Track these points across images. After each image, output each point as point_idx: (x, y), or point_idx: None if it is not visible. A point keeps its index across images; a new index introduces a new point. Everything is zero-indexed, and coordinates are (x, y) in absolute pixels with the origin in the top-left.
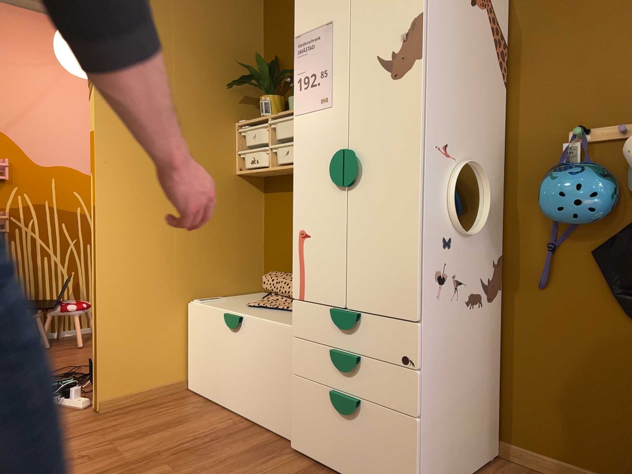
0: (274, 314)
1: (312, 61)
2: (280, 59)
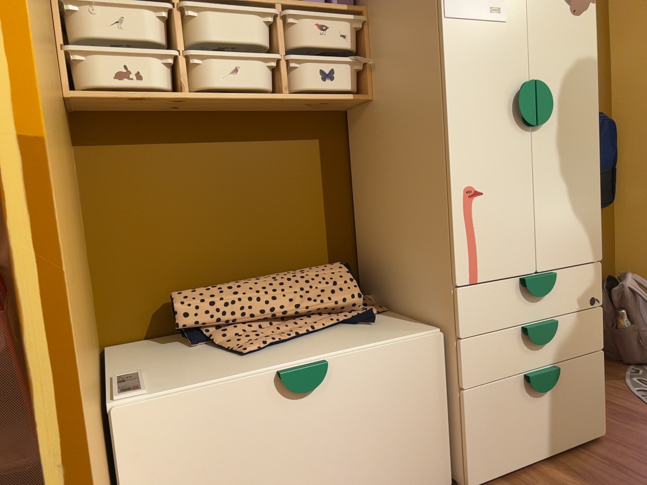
0: (330, 340)
1: None
2: None
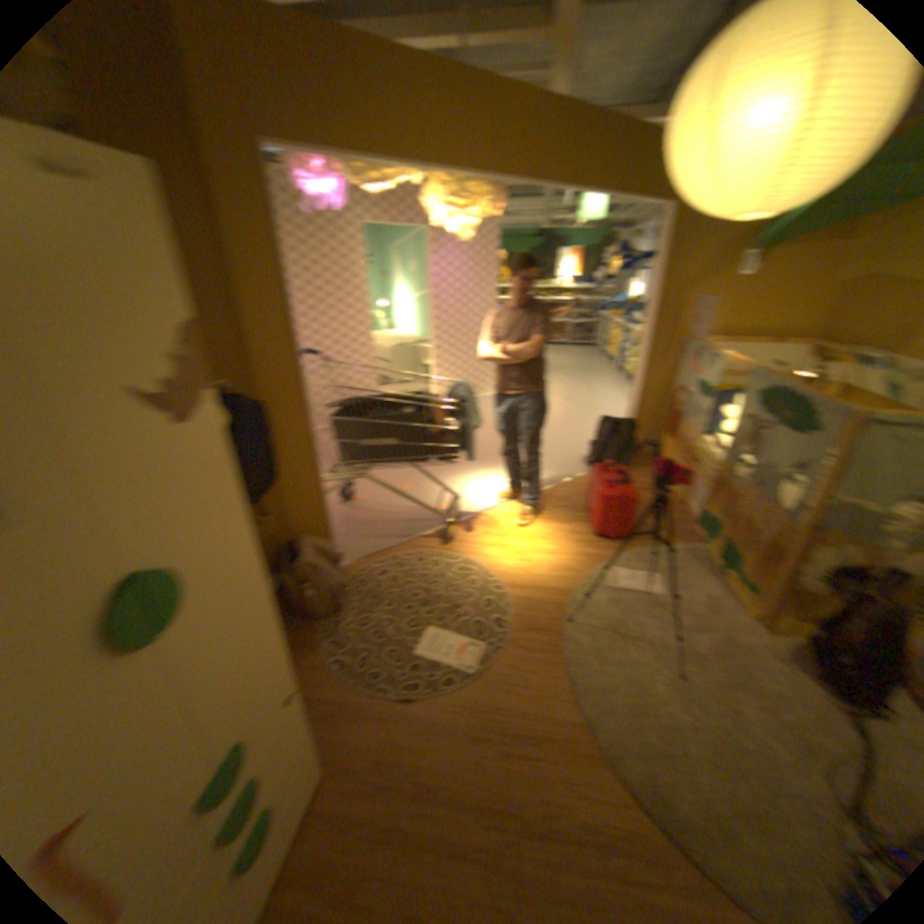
0: None
1: None
2: None
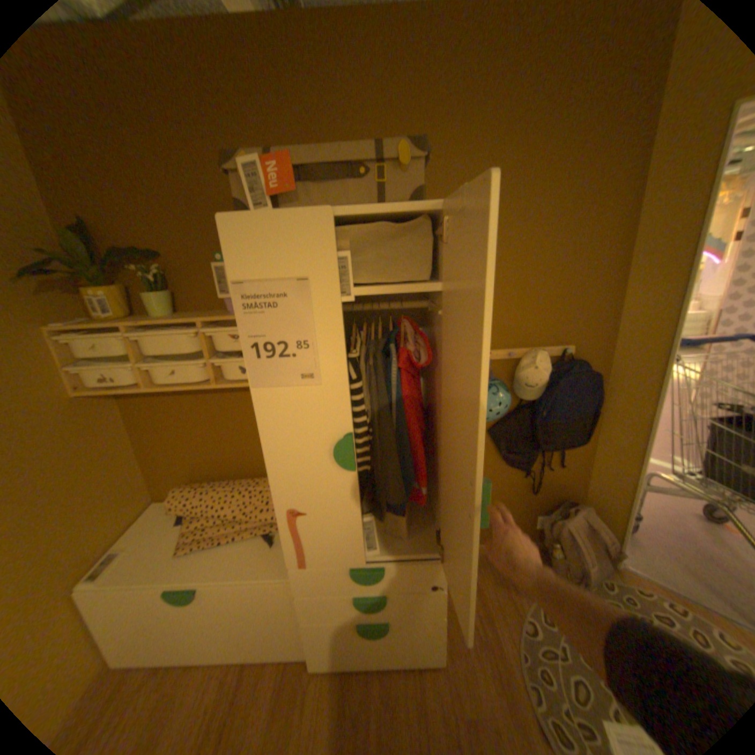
0: (228, 559)
1: (275, 323)
2: (90, 222)
